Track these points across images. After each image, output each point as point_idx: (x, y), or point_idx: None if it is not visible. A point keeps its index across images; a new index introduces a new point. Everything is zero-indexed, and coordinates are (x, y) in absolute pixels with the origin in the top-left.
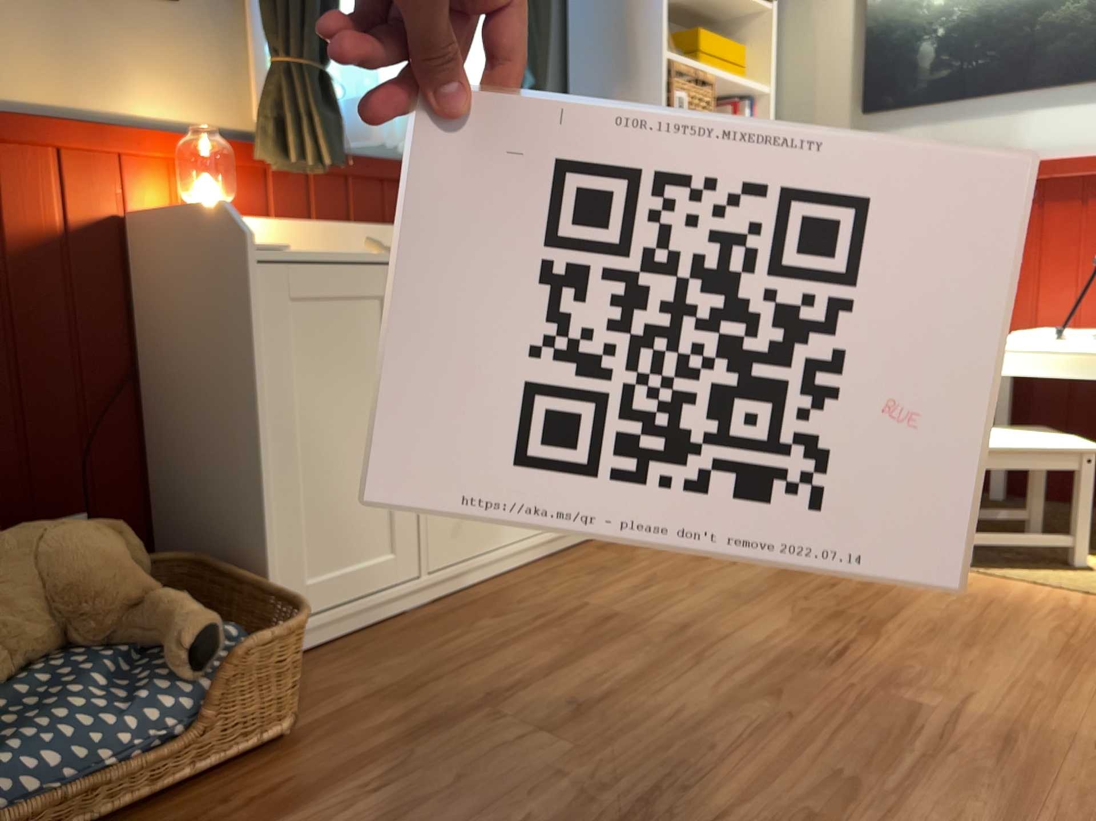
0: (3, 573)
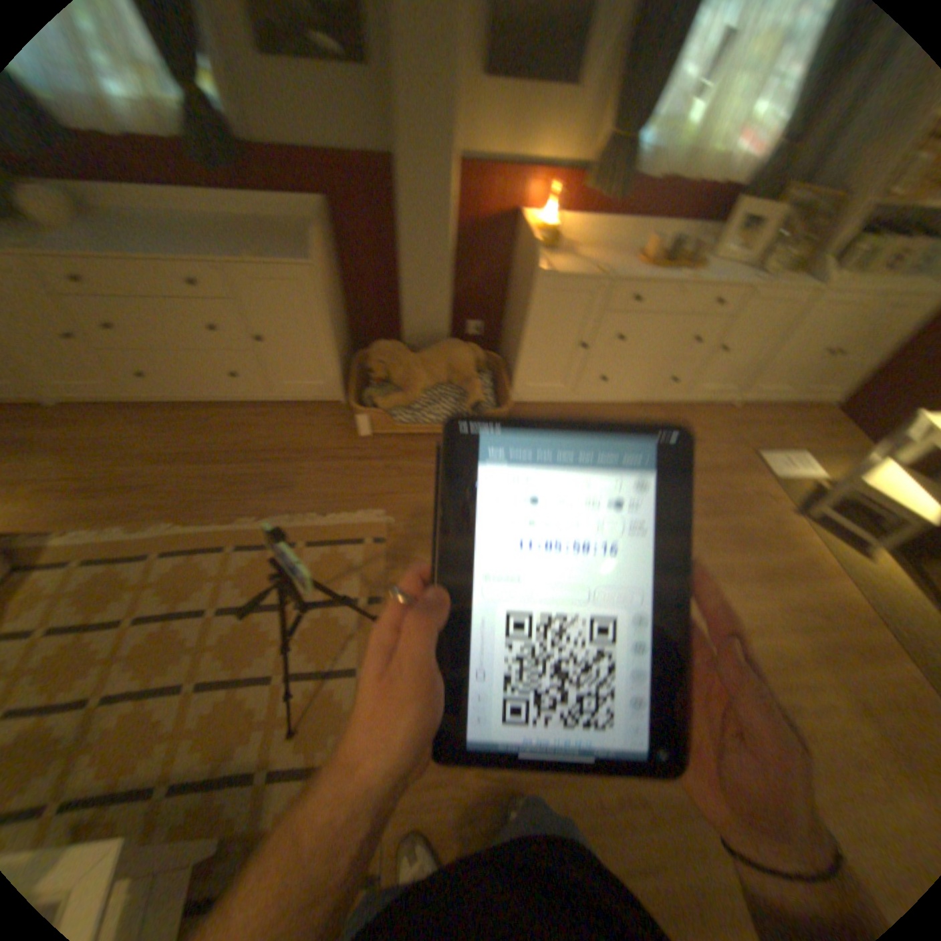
0: (440, 360)
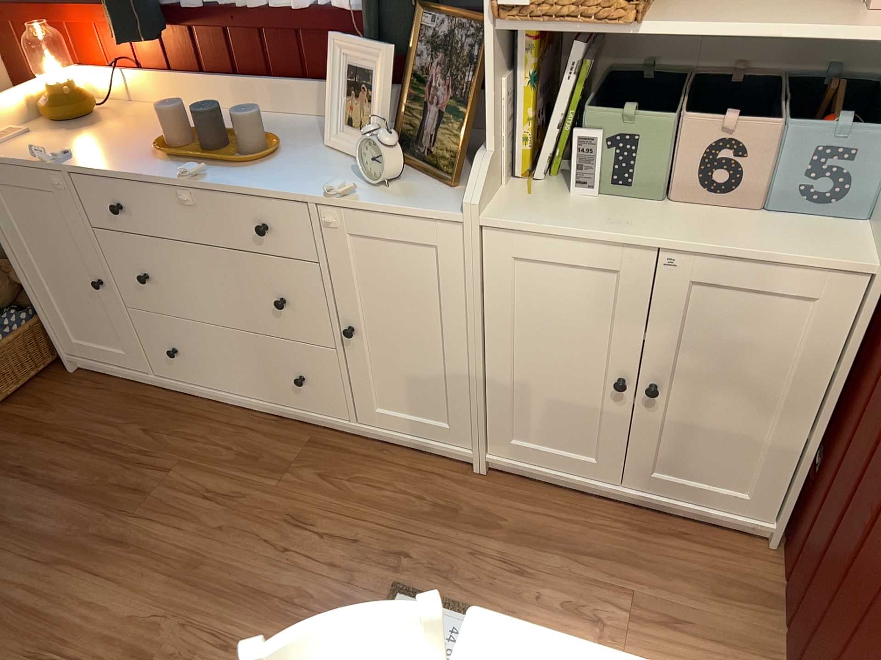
0: None
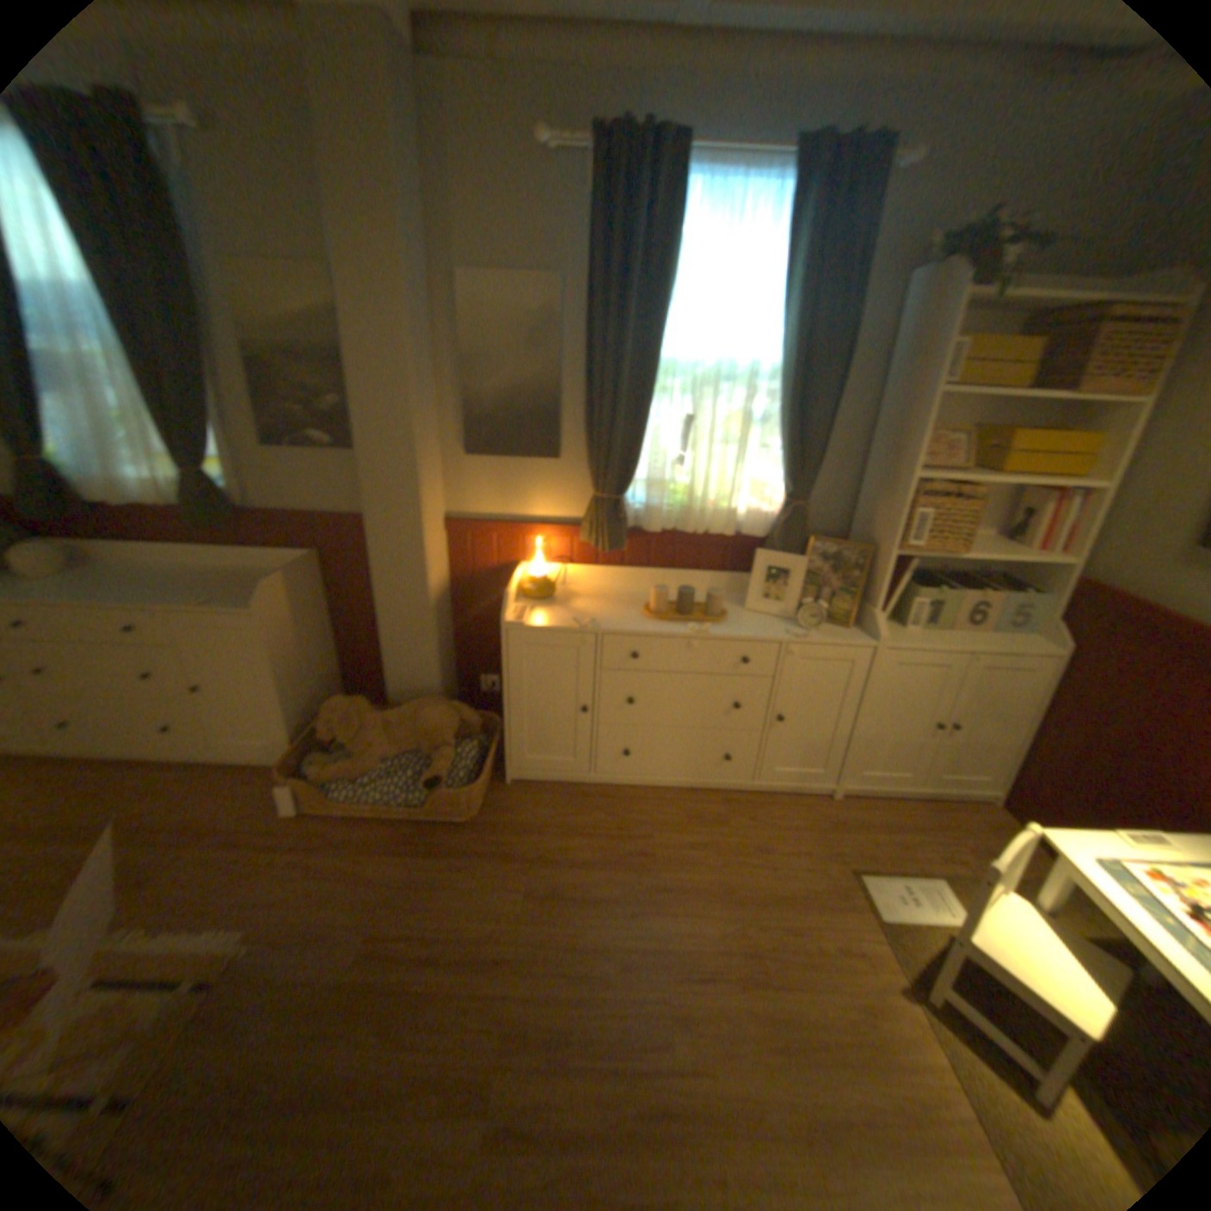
0: (405, 722)
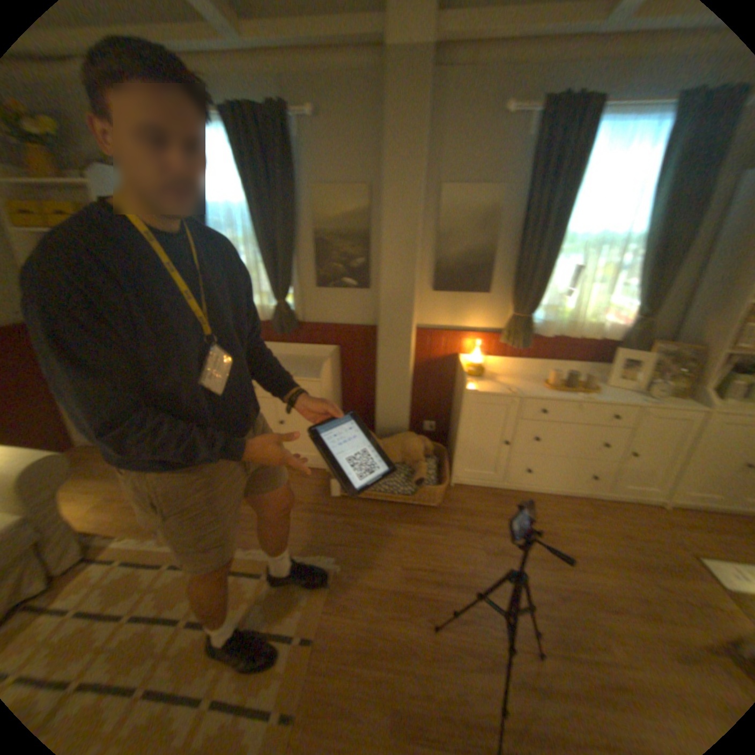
0: (397, 445)
